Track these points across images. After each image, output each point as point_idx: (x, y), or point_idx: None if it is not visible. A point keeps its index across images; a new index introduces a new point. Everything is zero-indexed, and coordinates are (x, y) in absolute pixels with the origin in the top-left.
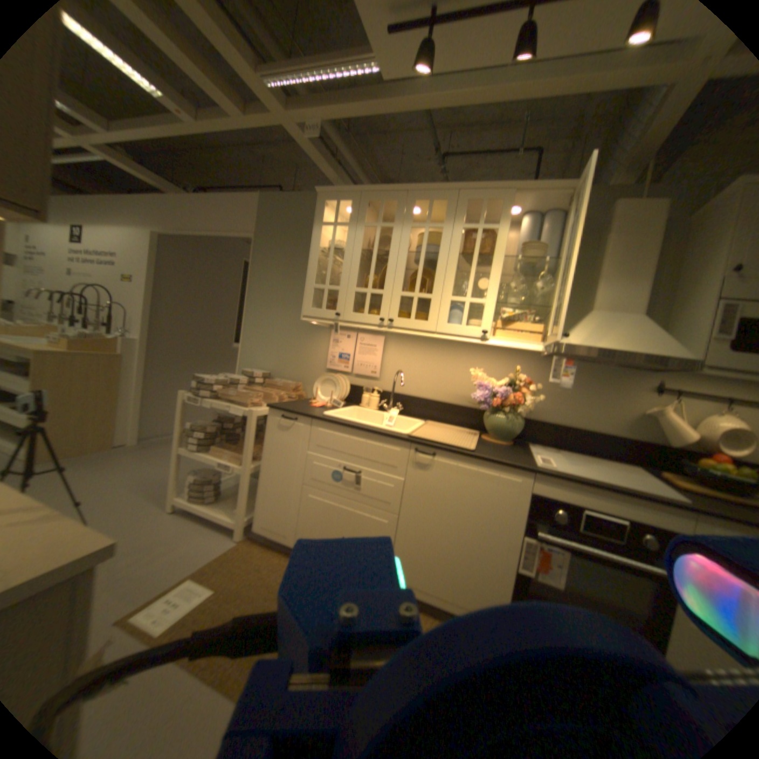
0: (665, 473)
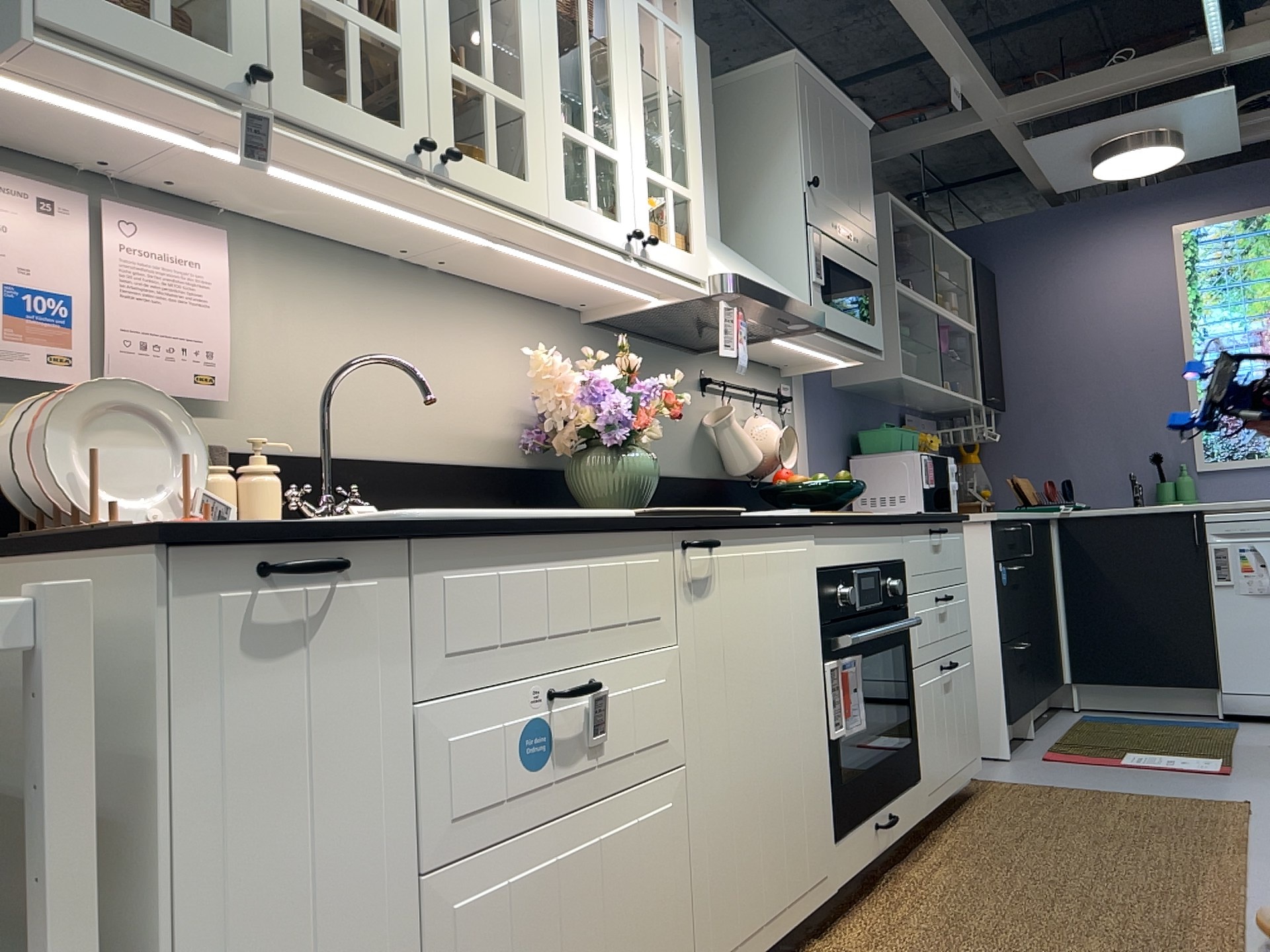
0: None
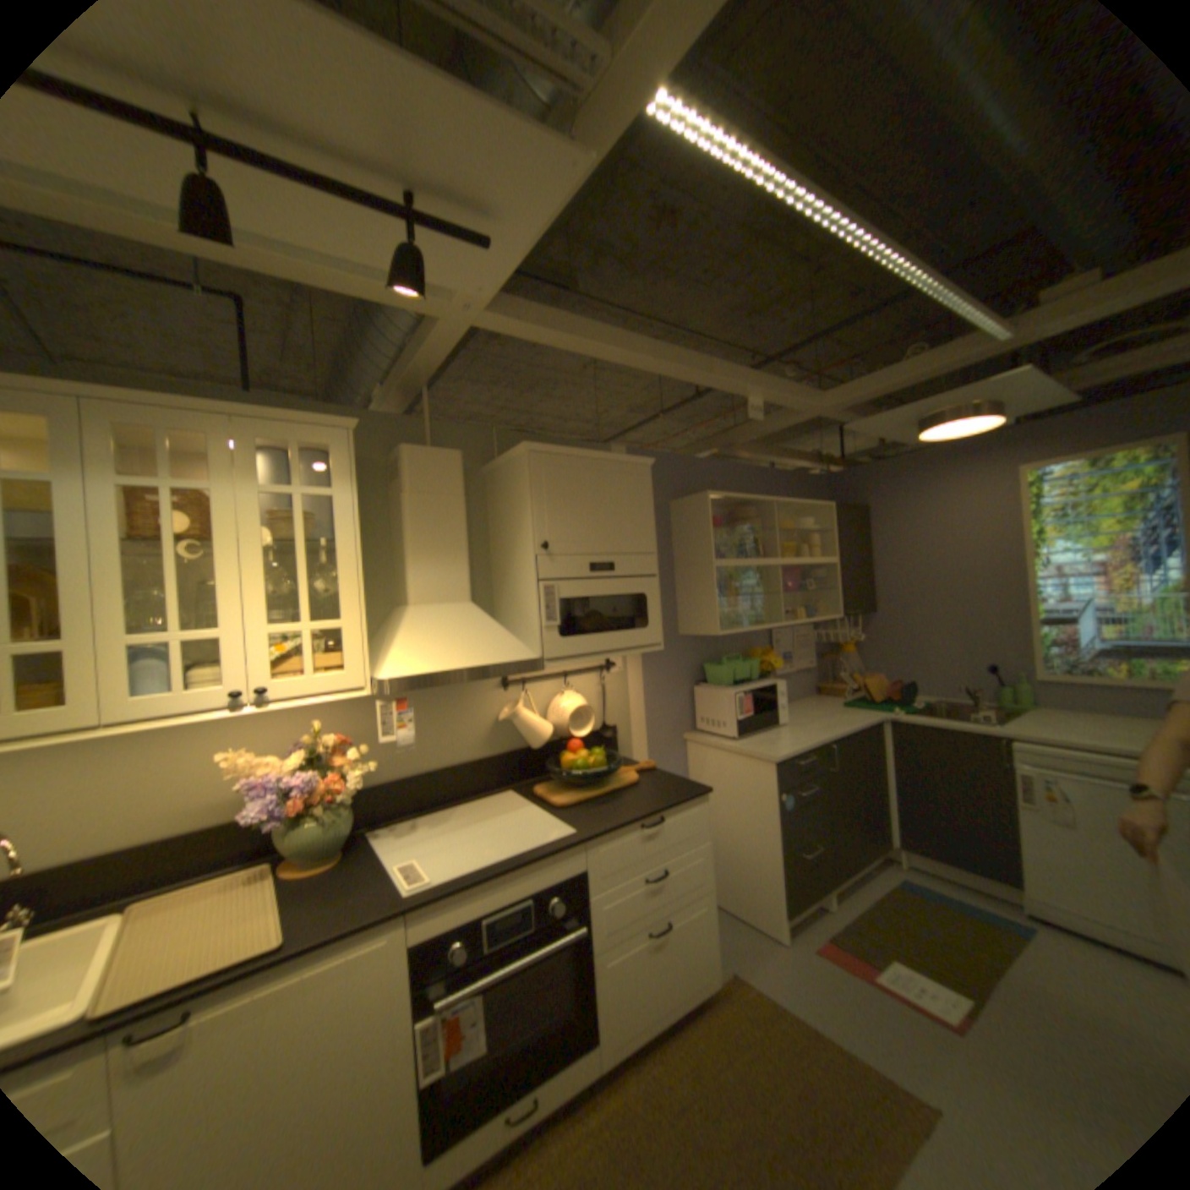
0: (535, 787)
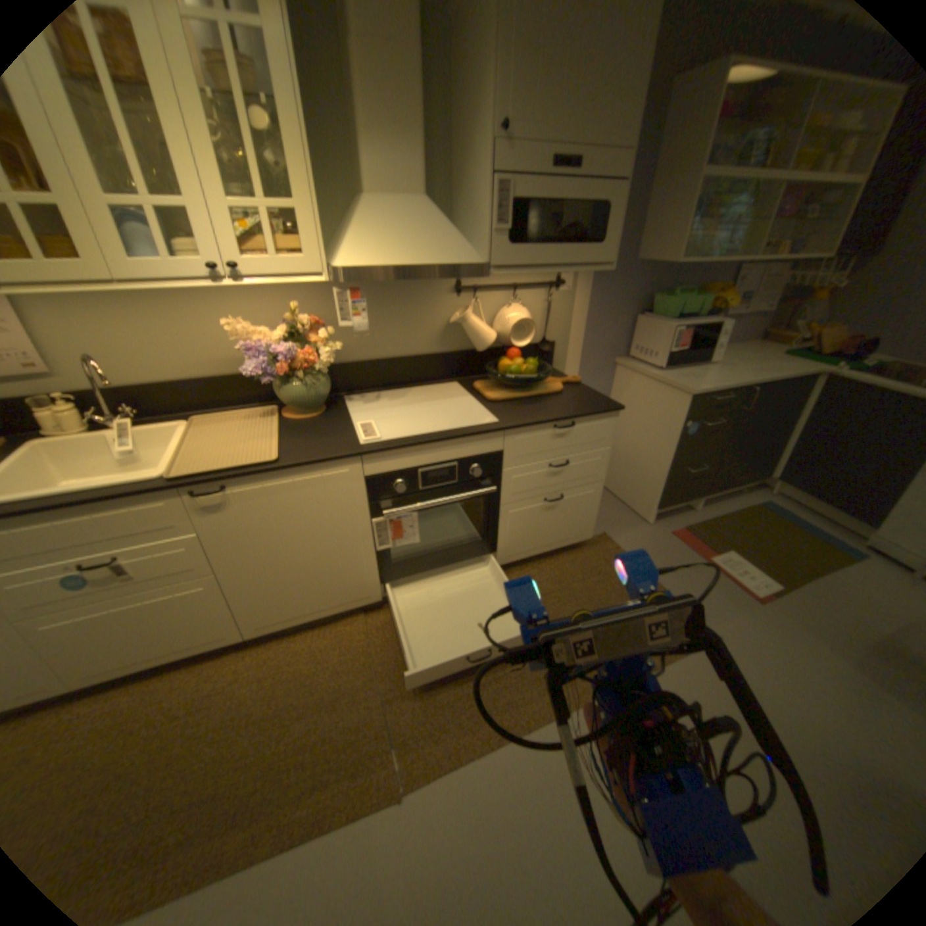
0: (476, 382)
